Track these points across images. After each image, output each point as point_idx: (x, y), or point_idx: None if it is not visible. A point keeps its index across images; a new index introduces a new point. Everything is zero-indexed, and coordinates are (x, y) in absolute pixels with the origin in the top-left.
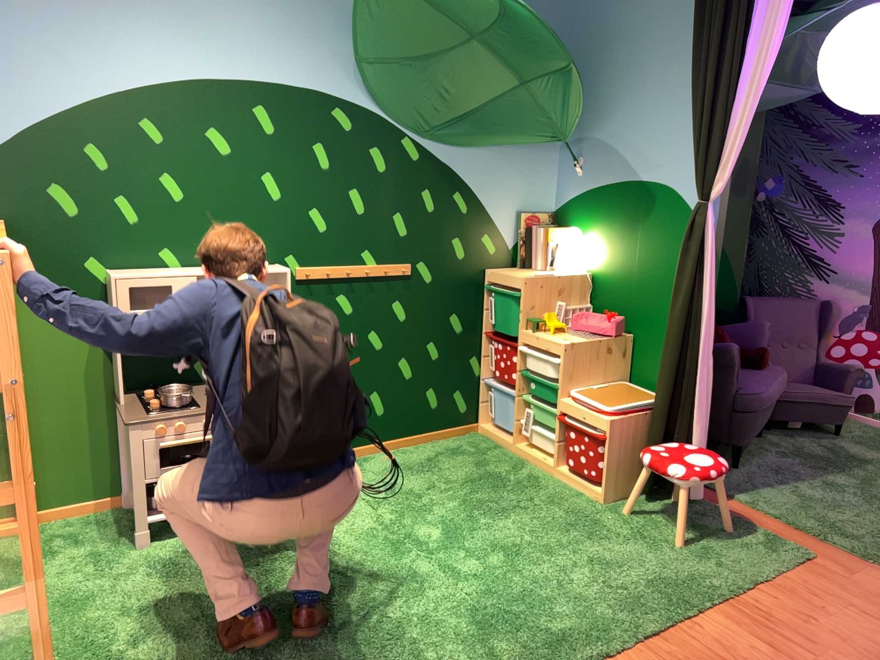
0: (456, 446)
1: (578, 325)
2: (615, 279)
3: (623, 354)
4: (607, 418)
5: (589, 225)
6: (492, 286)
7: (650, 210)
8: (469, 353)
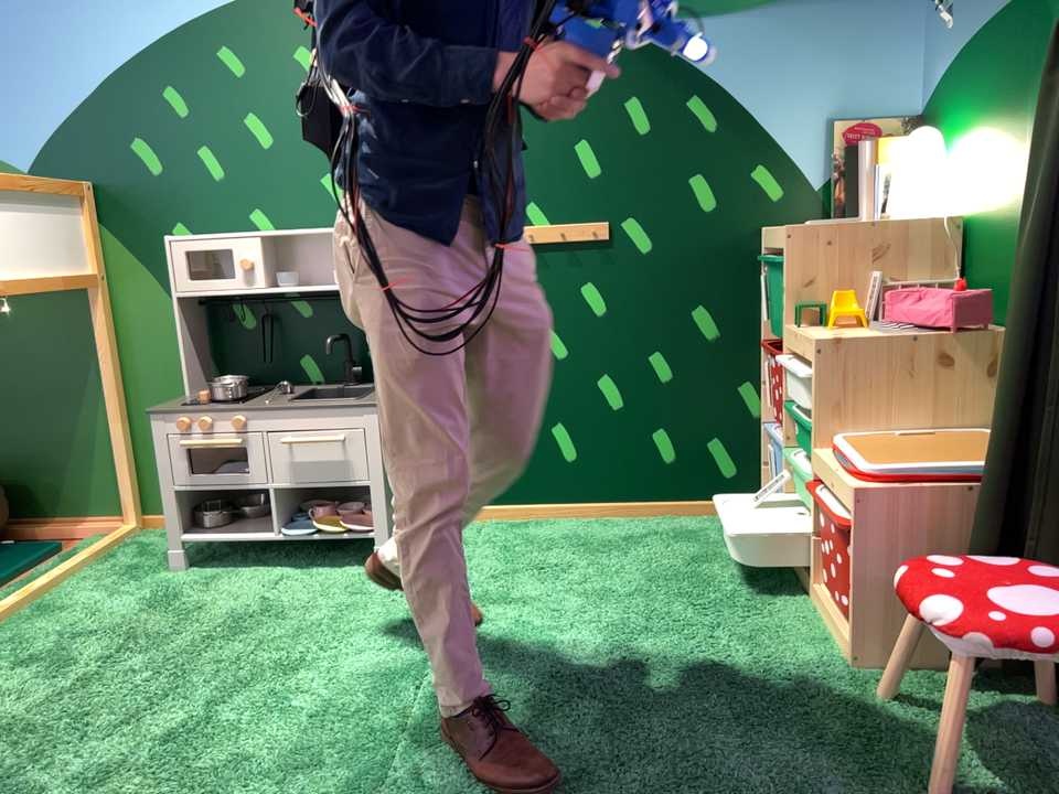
0: (690, 530)
1: (891, 310)
2: (992, 212)
3: (994, 372)
4: (854, 489)
5: (956, 113)
6: (768, 255)
7: (1046, 31)
8: (731, 375)
